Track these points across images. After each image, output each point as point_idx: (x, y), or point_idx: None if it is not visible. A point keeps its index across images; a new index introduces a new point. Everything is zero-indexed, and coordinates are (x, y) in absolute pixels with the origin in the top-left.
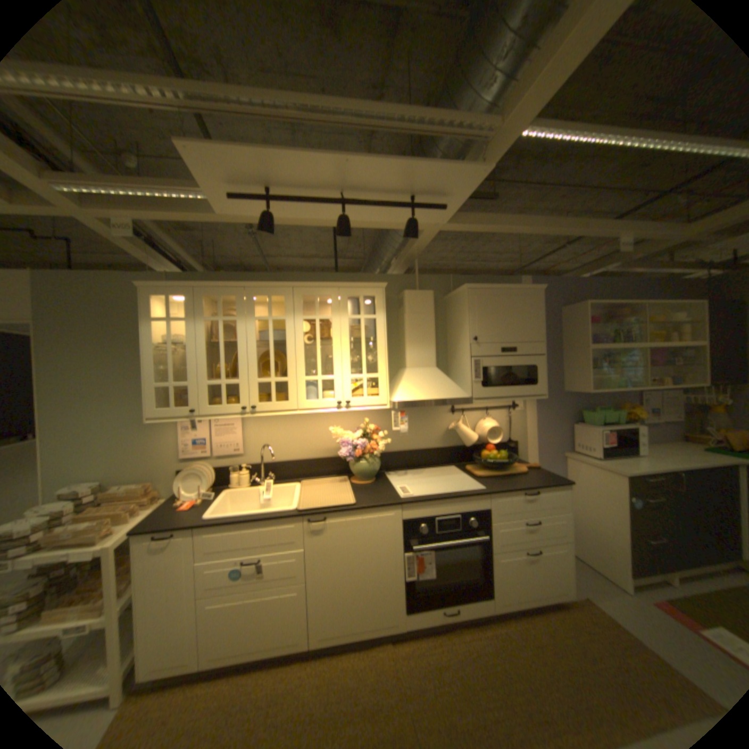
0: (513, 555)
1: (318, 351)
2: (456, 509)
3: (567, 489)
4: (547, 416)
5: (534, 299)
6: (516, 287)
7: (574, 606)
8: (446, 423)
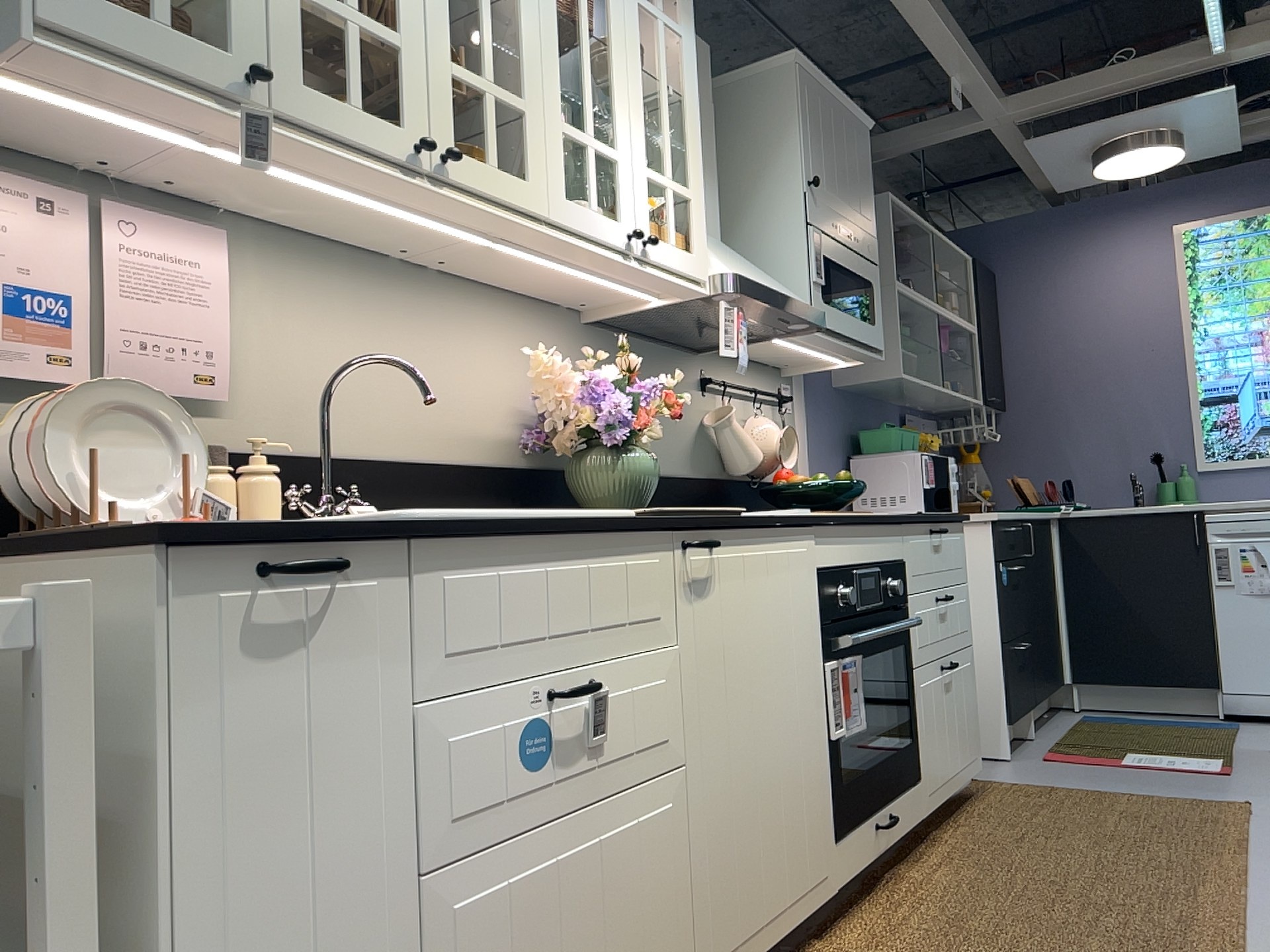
0: (931, 669)
1: (584, 57)
2: (874, 551)
3: (963, 528)
4: (821, 434)
5: (864, 143)
6: (847, 104)
7: (972, 788)
8: (698, 414)
